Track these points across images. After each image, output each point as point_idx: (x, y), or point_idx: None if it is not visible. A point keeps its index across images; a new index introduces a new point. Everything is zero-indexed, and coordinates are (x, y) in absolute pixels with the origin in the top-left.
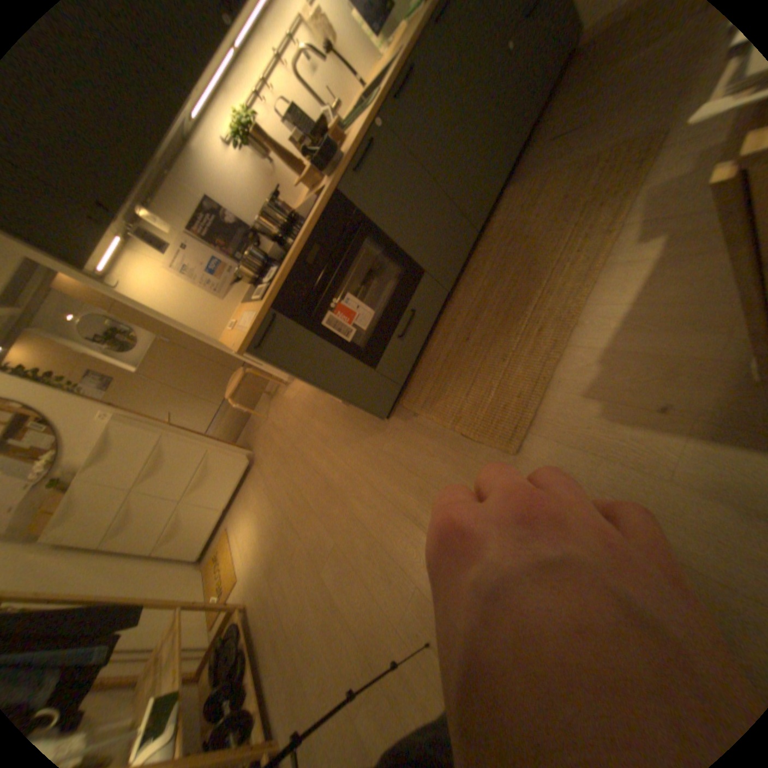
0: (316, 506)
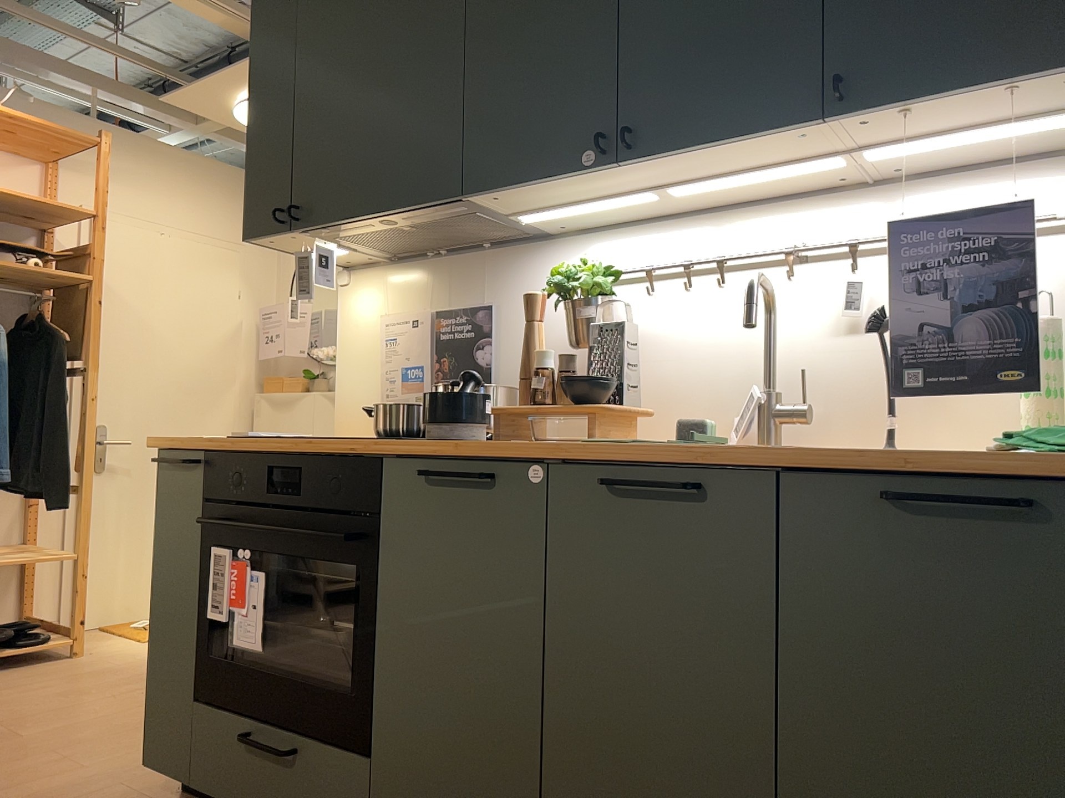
0: (131, 713)
